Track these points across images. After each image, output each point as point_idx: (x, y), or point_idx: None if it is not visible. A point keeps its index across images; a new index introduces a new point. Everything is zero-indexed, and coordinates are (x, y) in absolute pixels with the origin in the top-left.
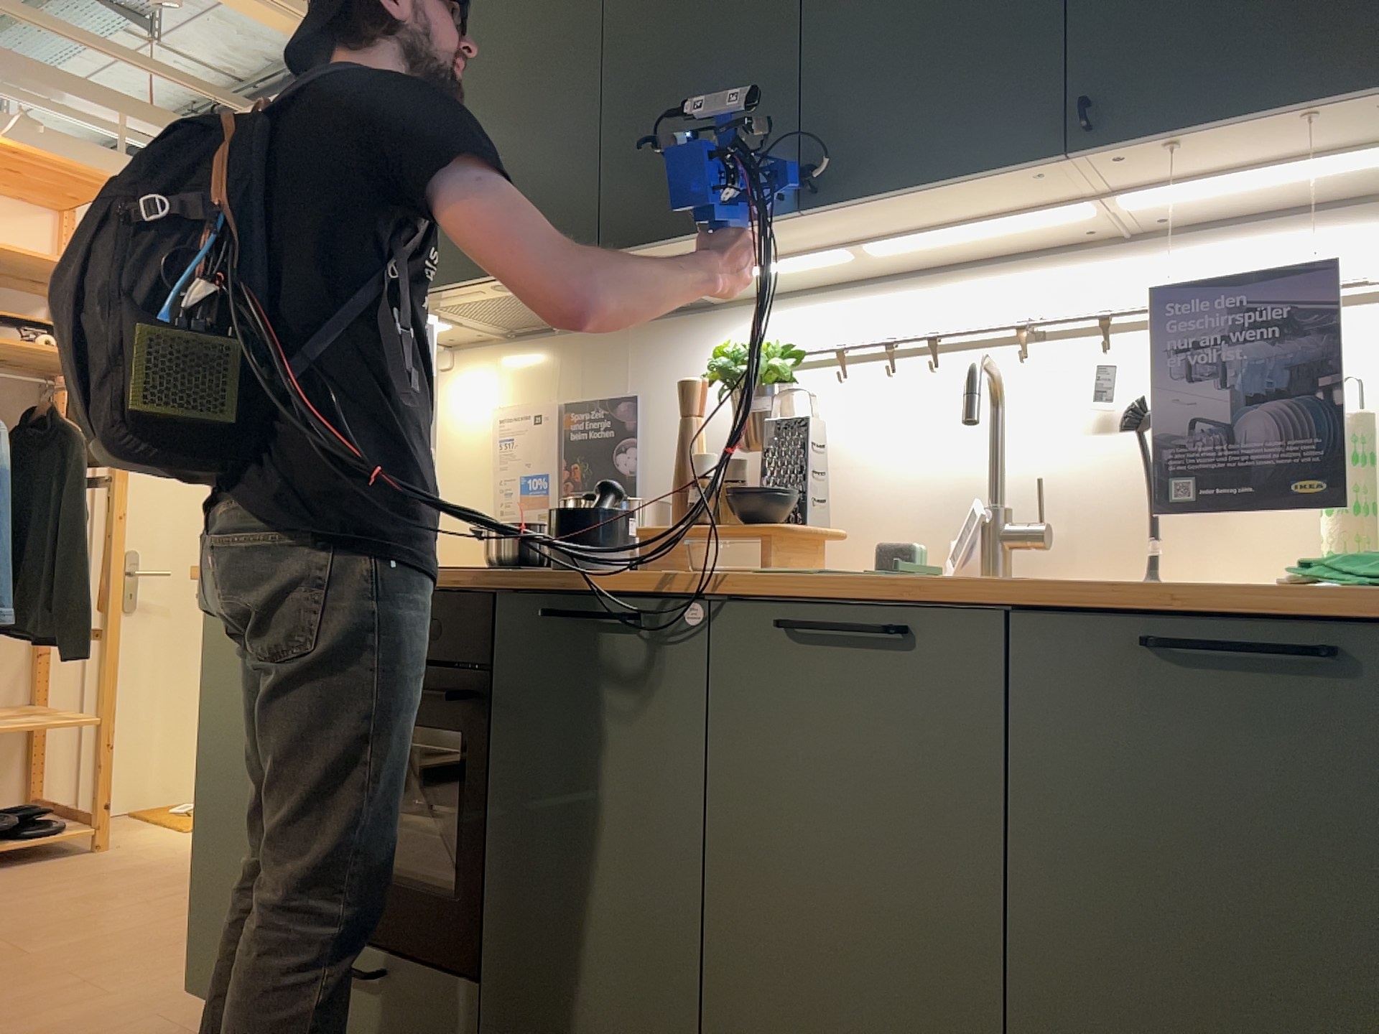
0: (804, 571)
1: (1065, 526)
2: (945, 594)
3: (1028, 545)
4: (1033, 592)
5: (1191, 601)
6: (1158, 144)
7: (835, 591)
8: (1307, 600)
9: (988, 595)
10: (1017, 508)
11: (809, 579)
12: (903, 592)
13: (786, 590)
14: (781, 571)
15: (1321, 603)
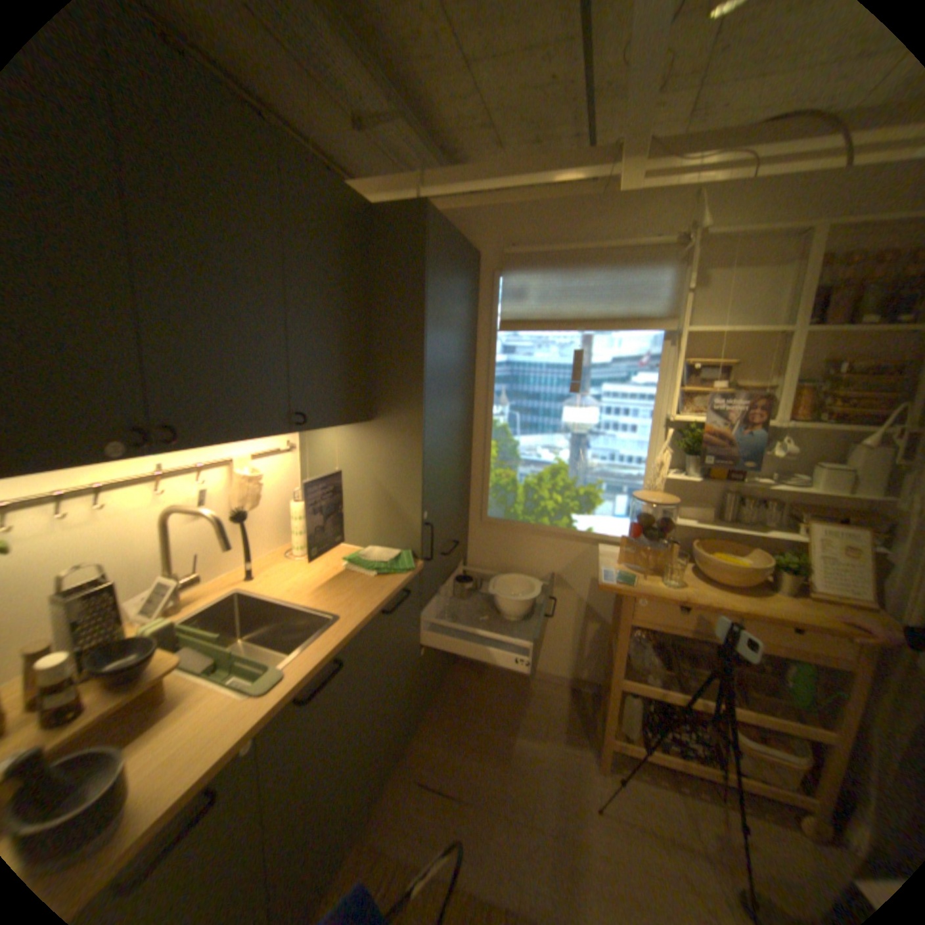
0: (279, 675)
1: (184, 569)
2: (347, 640)
3: (184, 588)
4: (367, 620)
5: (390, 598)
6: (307, 429)
7: (306, 671)
8: (405, 584)
9: (357, 631)
10: (171, 572)
11: (289, 676)
12: (335, 650)
13: (297, 689)
14: (267, 685)
15: (399, 582)
